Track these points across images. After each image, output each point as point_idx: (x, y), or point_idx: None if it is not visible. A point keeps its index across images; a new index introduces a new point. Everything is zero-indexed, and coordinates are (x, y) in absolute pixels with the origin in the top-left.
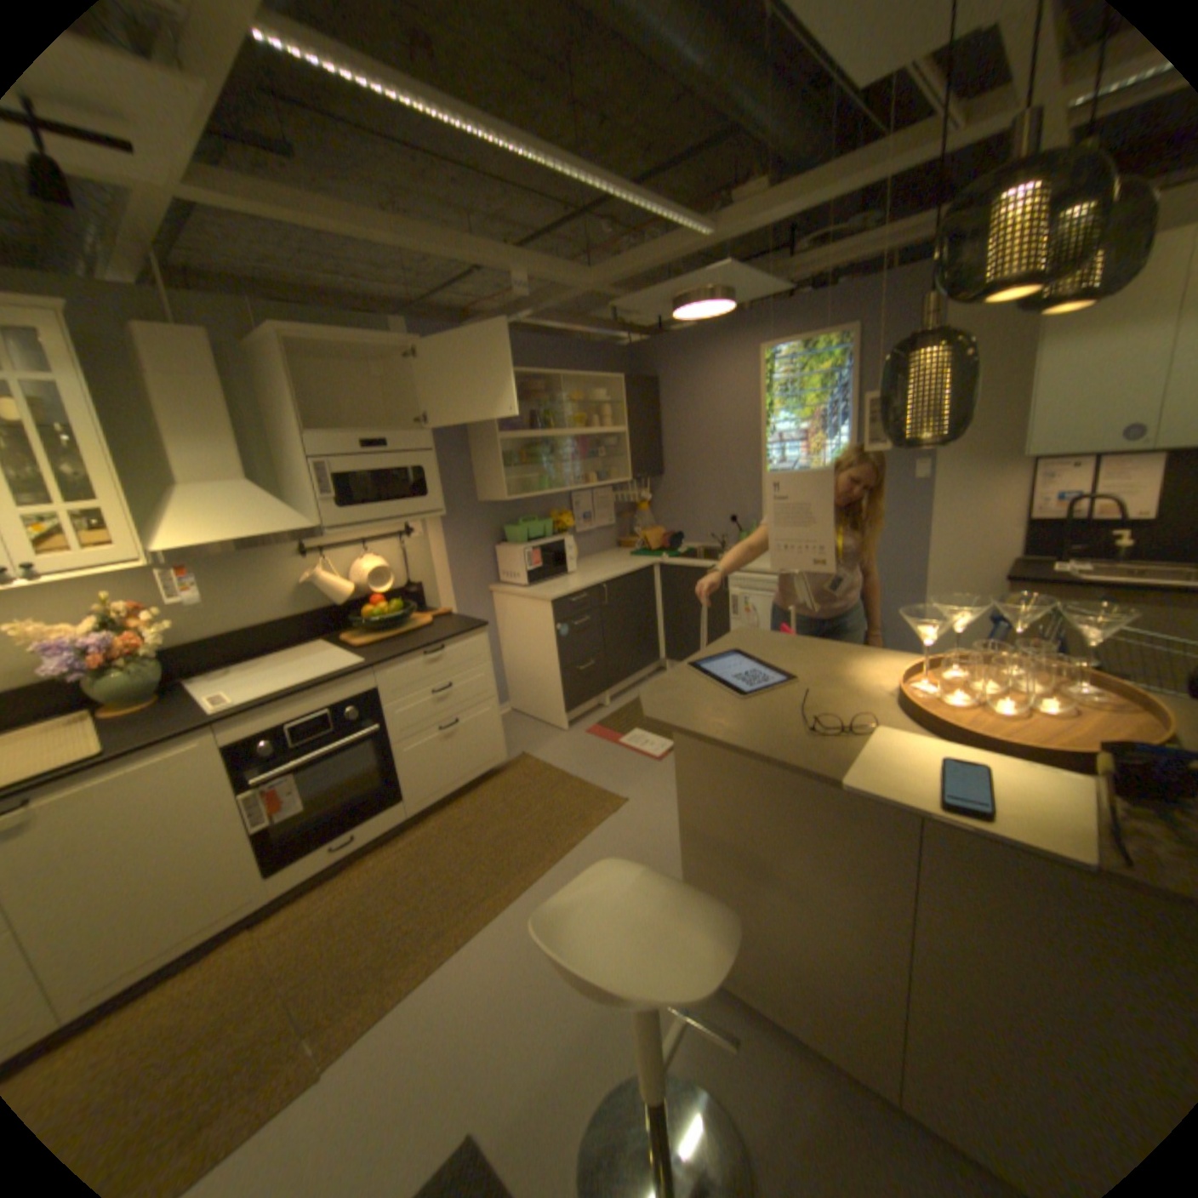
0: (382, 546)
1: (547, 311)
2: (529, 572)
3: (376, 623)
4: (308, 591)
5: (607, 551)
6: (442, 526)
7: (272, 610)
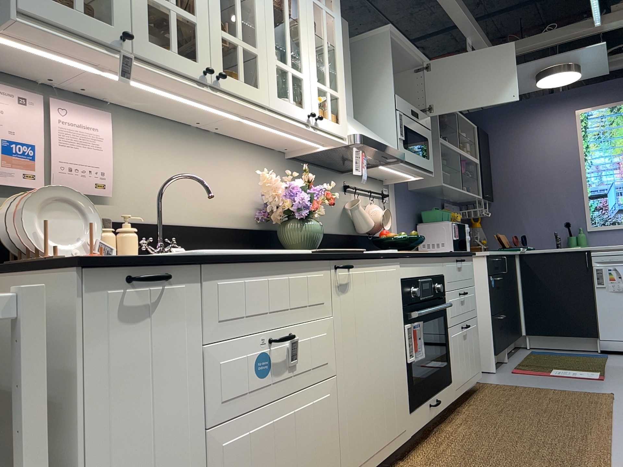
0: (374, 201)
1: None
2: (454, 241)
3: (402, 243)
4: (346, 219)
5: None
6: (396, 199)
7: (332, 225)
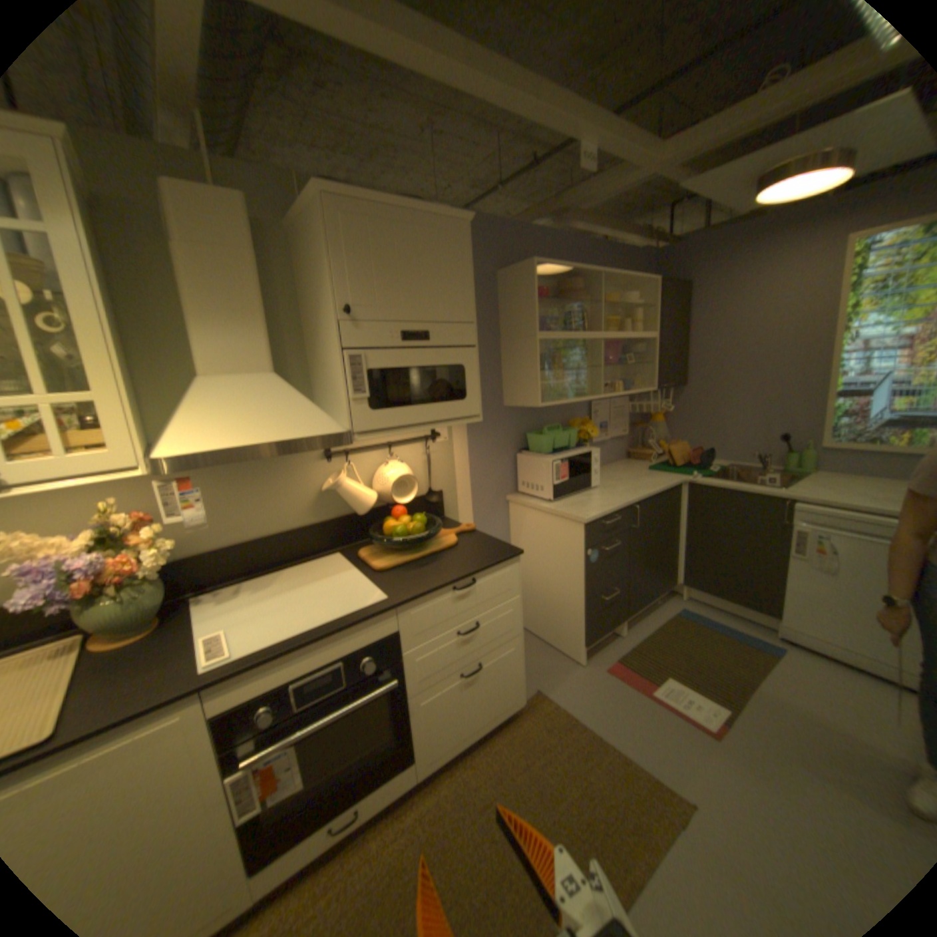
0: (406, 451)
1: (582, 211)
2: (554, 486)
3: (397, 541)
4: (329, 497)
5: (617, 461)
6: (466, 430)
7: (291, 518)
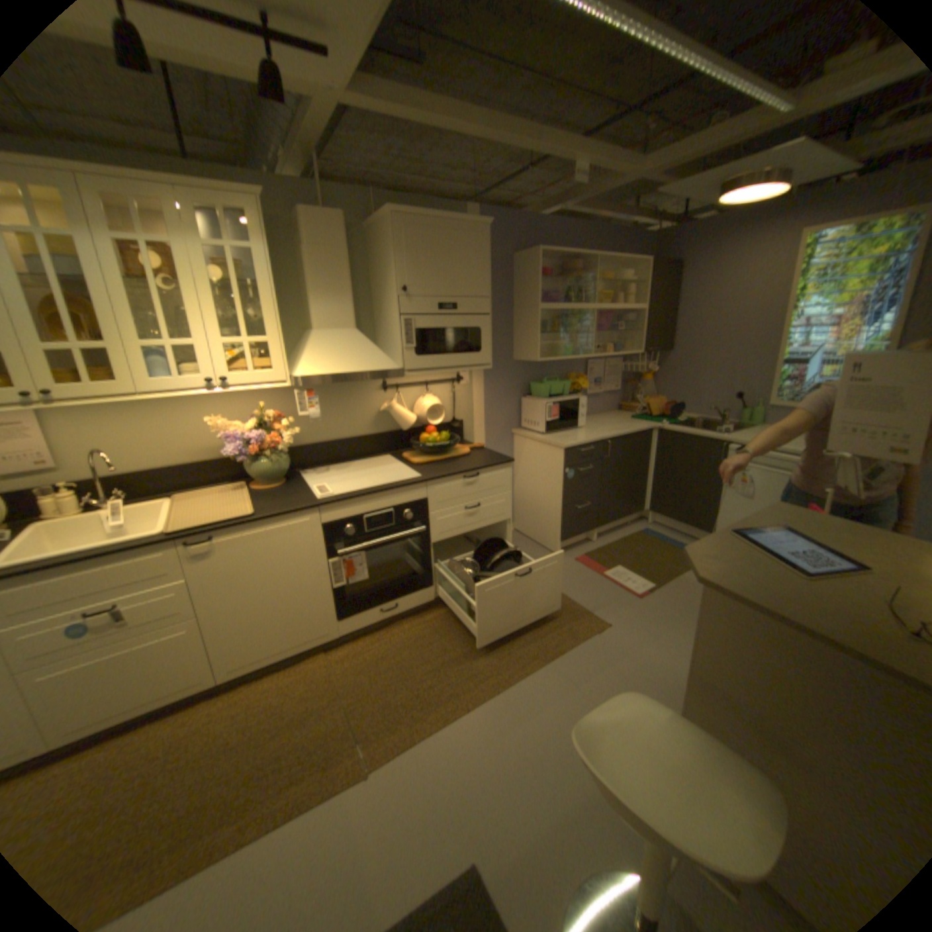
0: (438, 389)
1: (592, 200)
2: (547, 423)
3: (429, 448)
4: (384, 417)
5: (609, 412)
6: (483, 377)
7: (359, 429)
